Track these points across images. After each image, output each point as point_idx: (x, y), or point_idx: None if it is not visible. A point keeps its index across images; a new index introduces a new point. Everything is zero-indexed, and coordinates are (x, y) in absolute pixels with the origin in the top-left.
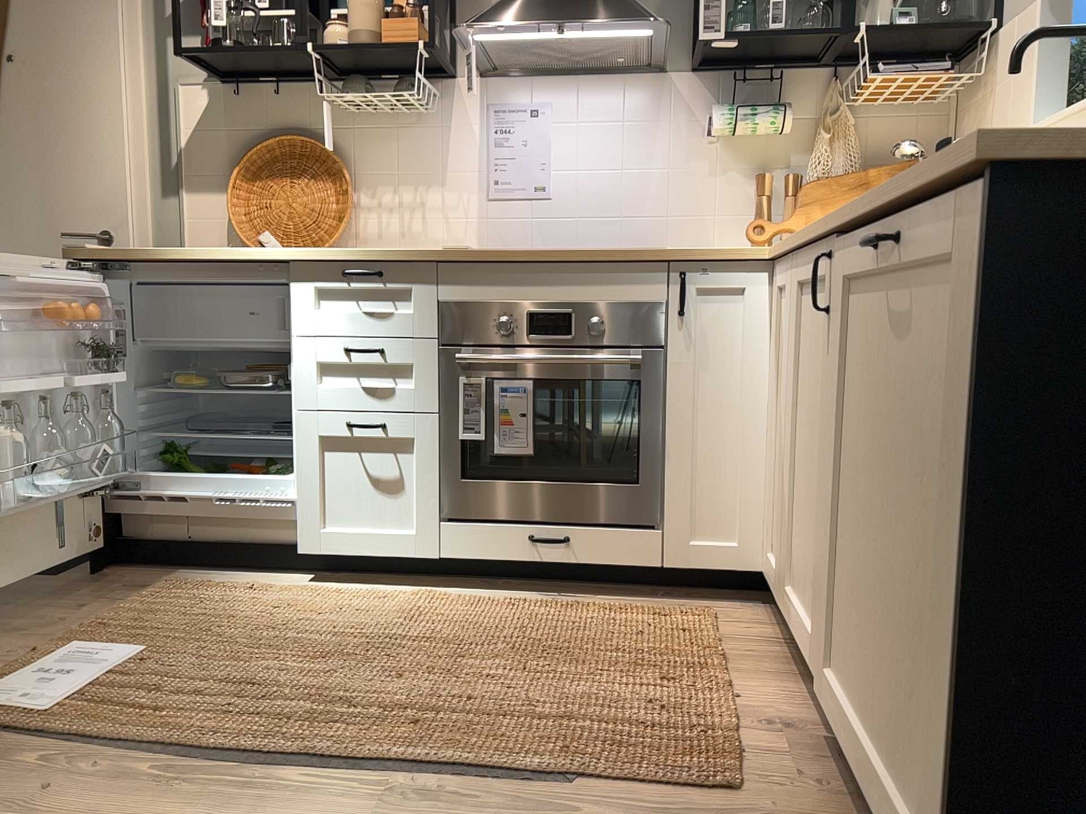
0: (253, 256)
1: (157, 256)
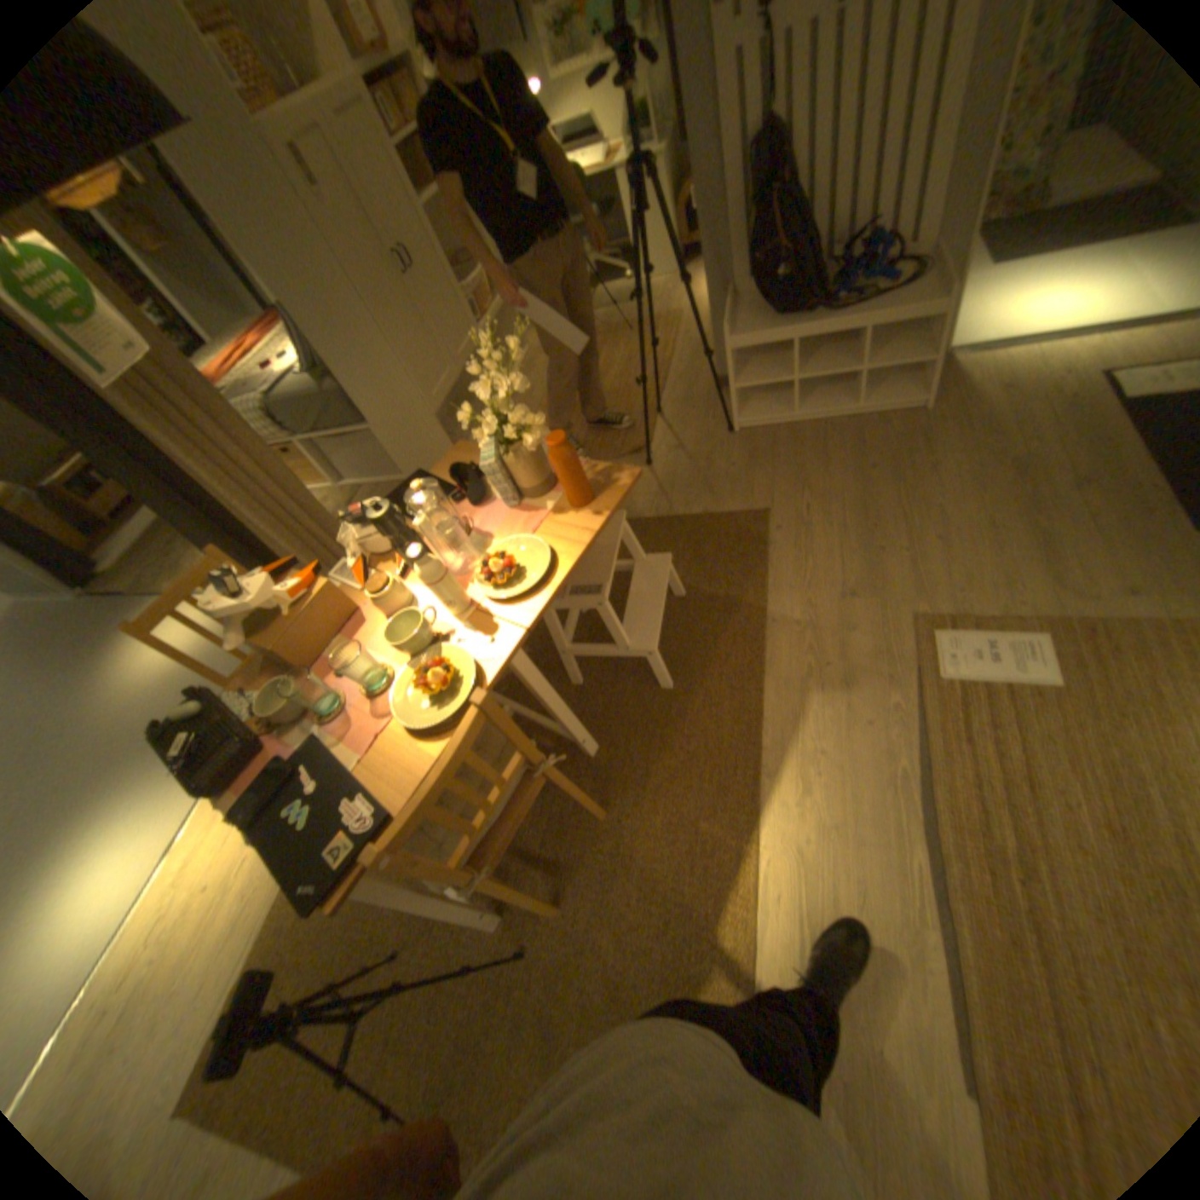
0: None
1: None
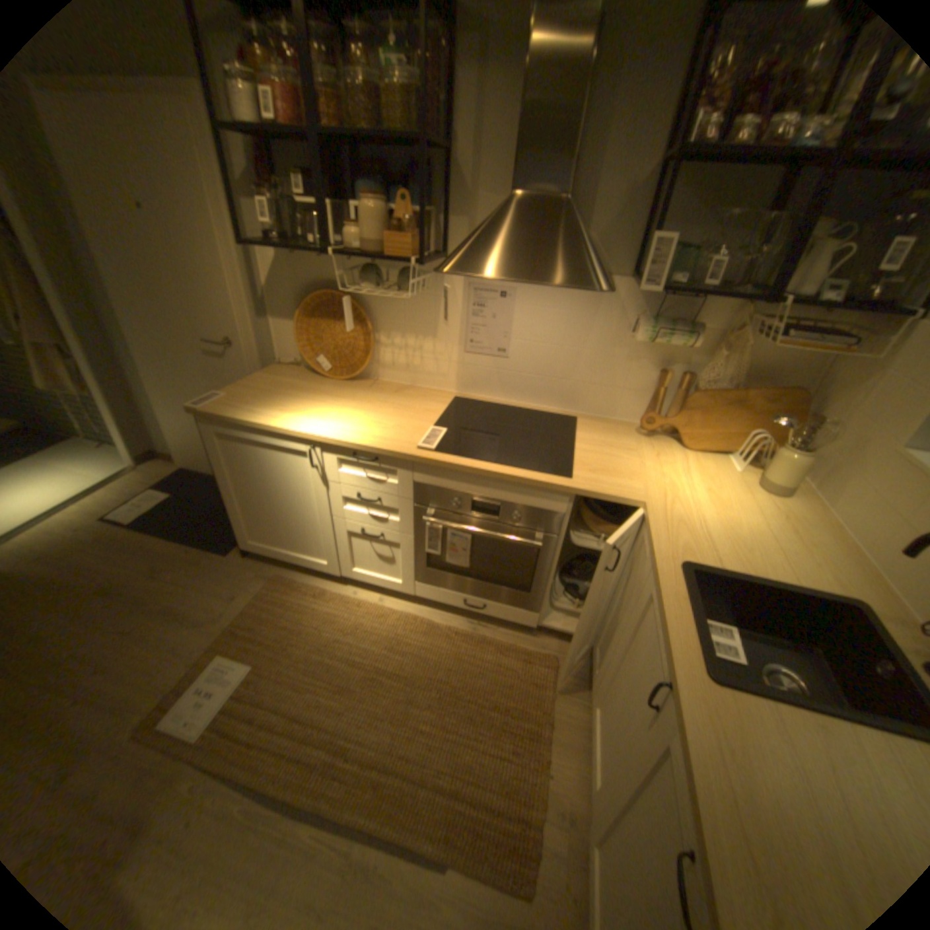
0: (296, 435)
1: (239, 423)
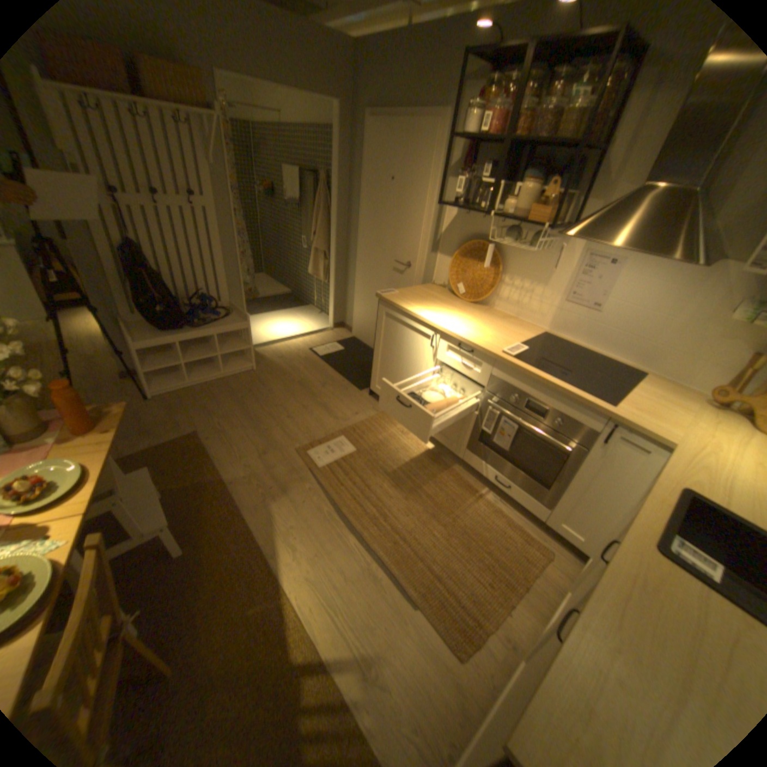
0: (430, 323)
1: (401, 308)
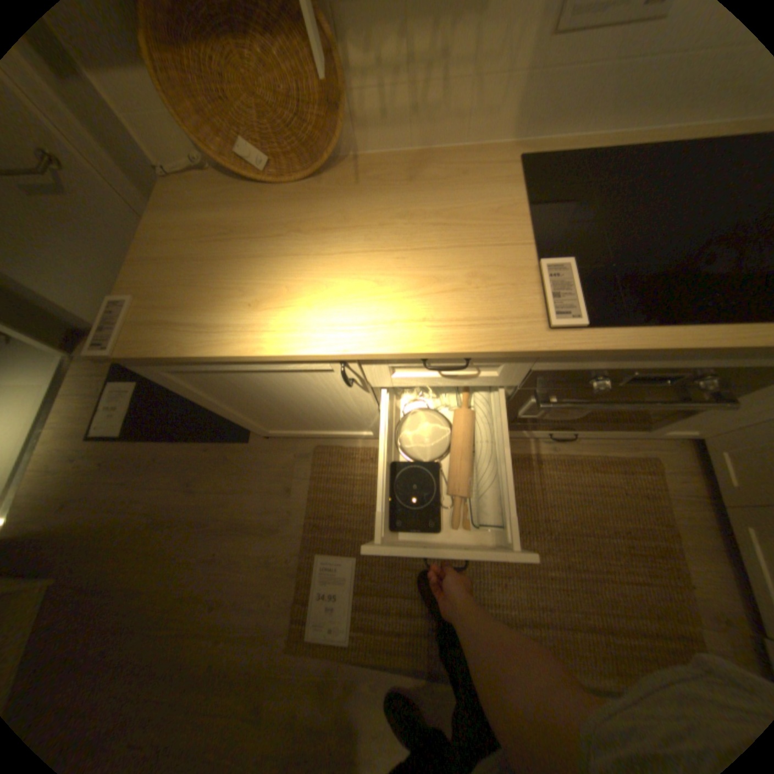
0: (314, 356)
1: (198, 358)
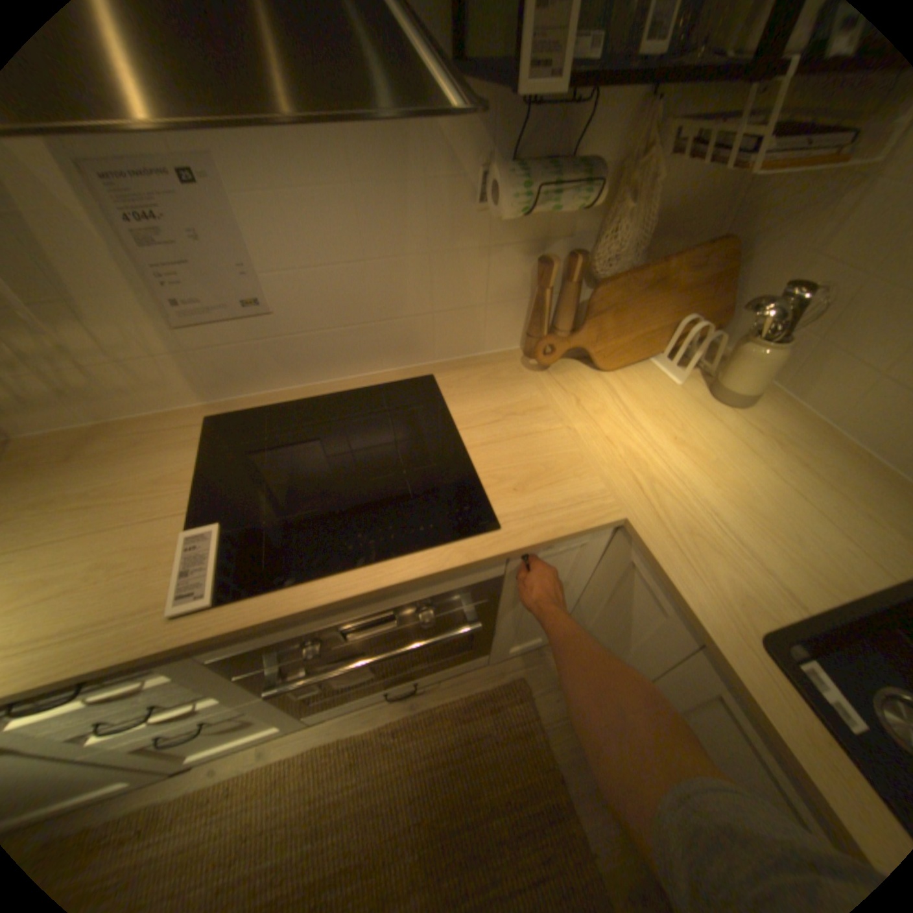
0: None
1: None
